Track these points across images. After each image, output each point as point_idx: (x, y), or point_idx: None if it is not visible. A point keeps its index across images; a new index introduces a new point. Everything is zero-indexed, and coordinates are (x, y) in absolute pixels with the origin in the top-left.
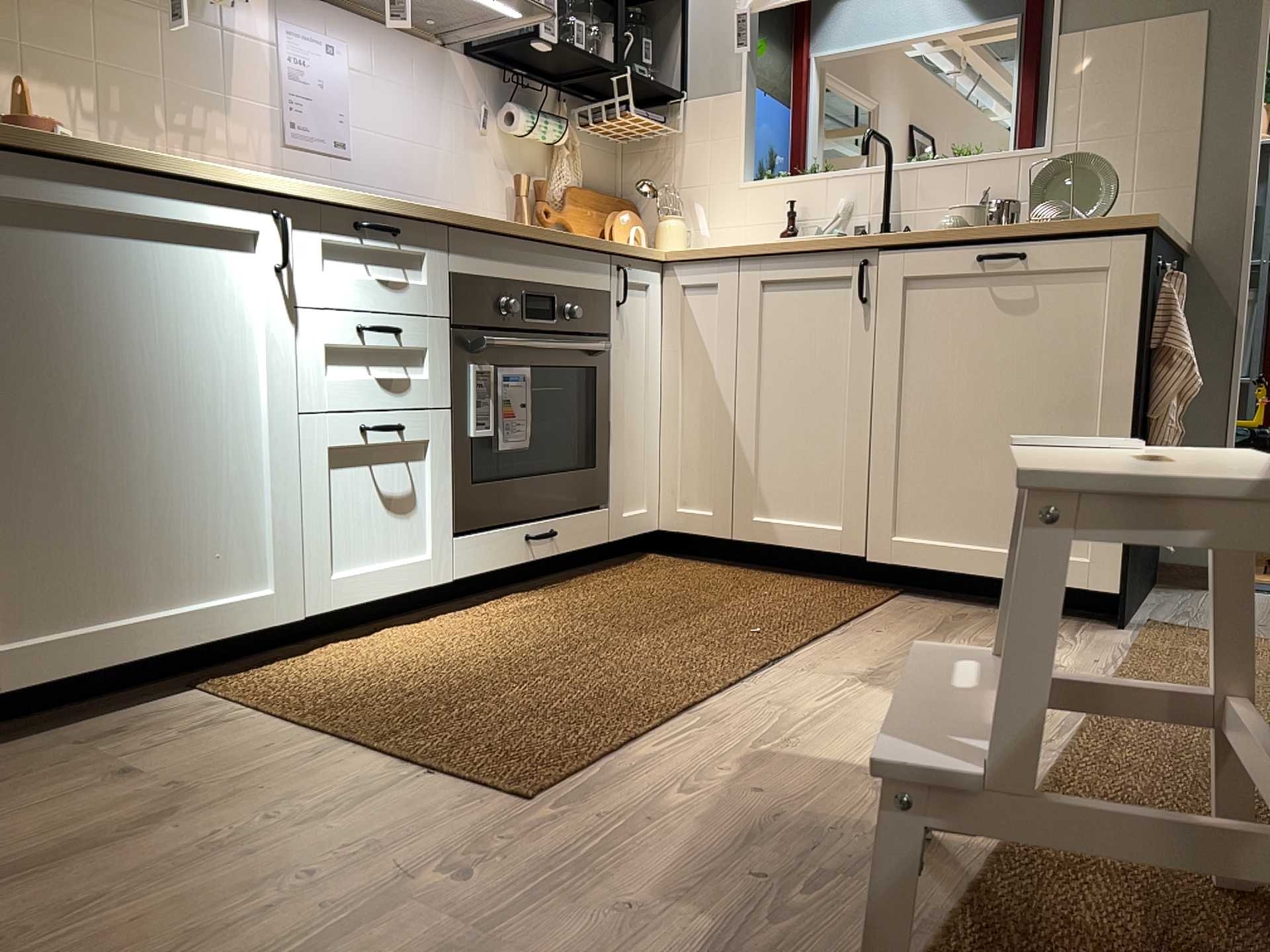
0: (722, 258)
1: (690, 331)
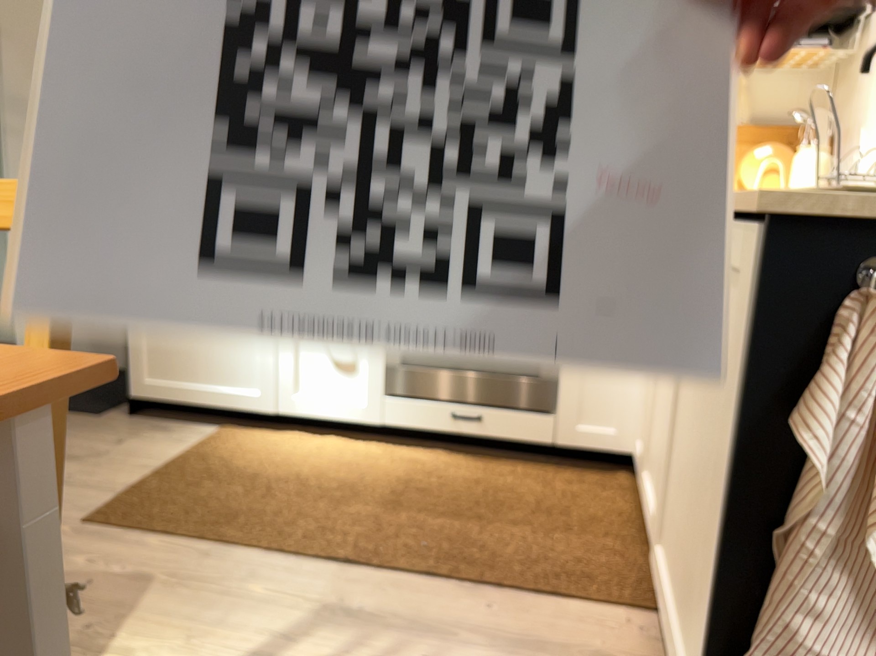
0: None
1: None
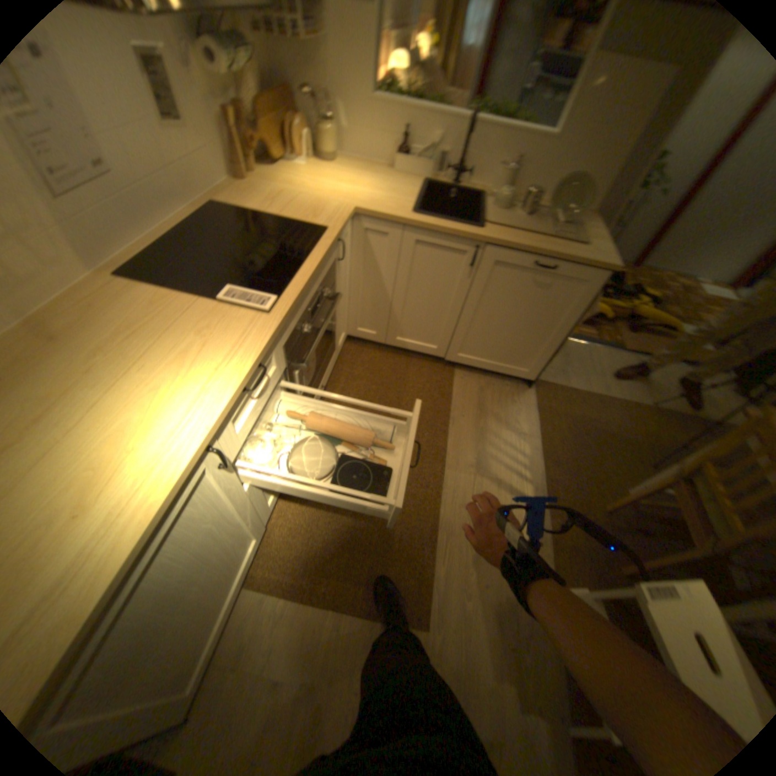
0: (391, 221)
1: (366, 253)
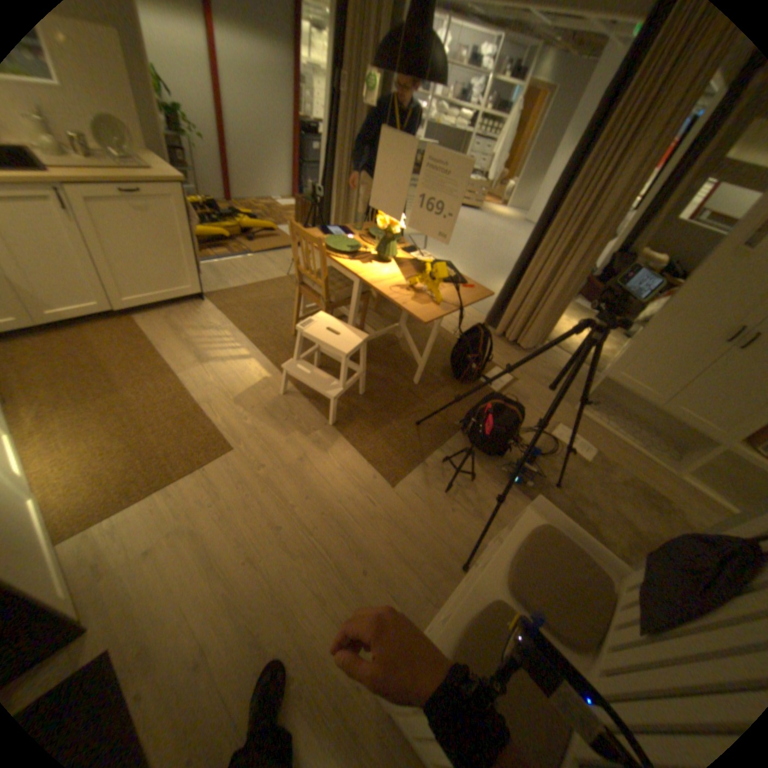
0: None
1: None
